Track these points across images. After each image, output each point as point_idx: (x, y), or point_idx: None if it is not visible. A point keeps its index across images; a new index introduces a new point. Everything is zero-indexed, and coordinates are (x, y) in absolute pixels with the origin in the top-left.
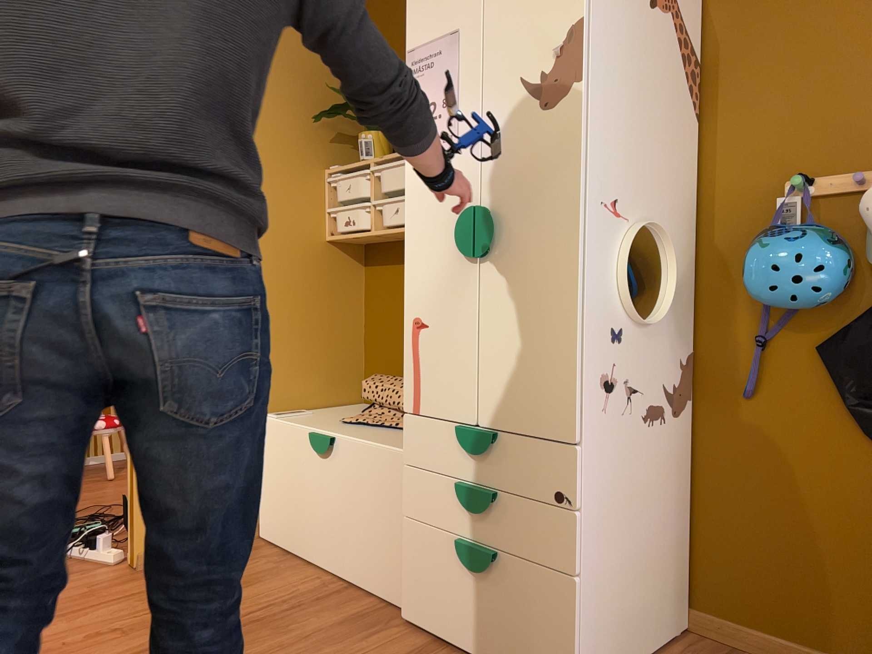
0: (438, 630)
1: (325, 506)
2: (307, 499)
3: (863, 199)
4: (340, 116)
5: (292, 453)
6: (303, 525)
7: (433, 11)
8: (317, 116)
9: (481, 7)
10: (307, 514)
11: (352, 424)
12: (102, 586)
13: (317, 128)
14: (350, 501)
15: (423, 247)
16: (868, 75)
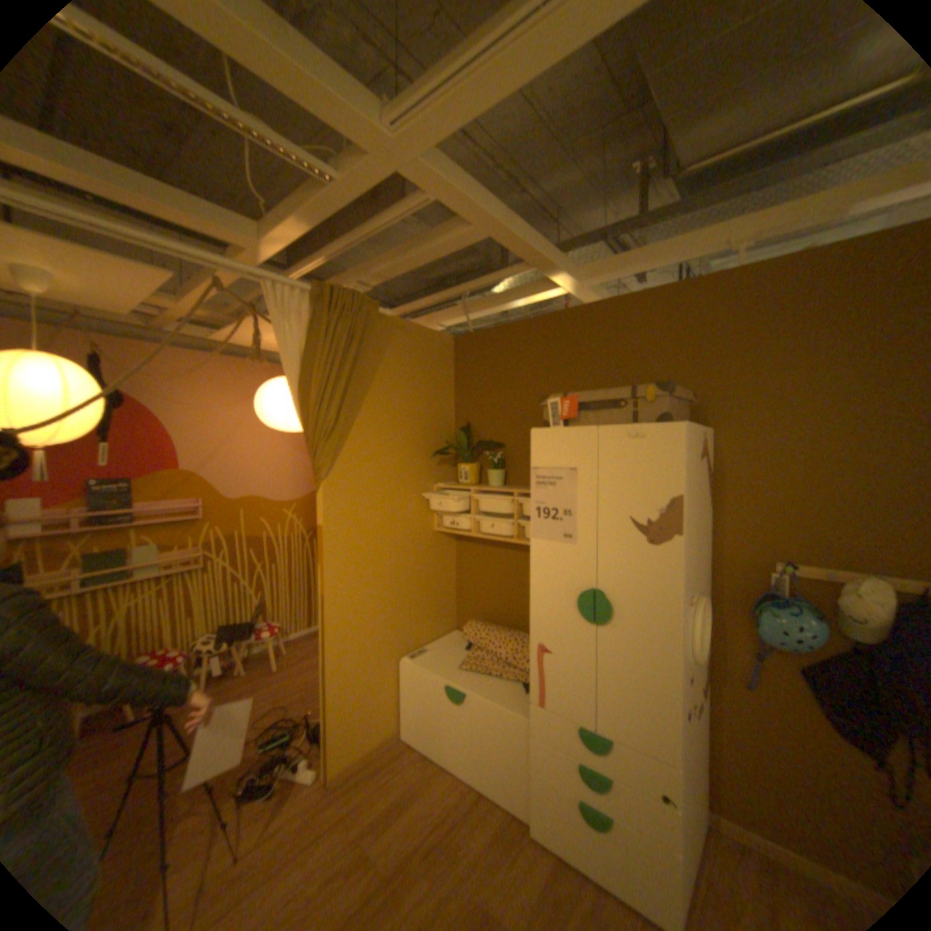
0: (562, 854)
1: (459, 737)
2: (443, 728)
3: (841, 595)
4: (447, 455)
5: (429, 694)
6: (439, 743)
7: (553, 448)
8: (429, 450)
9: (596, 460)
10: (443, 737)
11: (469, 672)
12: (312, 815)
13: (429, 458)
14: (480, 740)
15: (546, 600)
16: (836, 510)
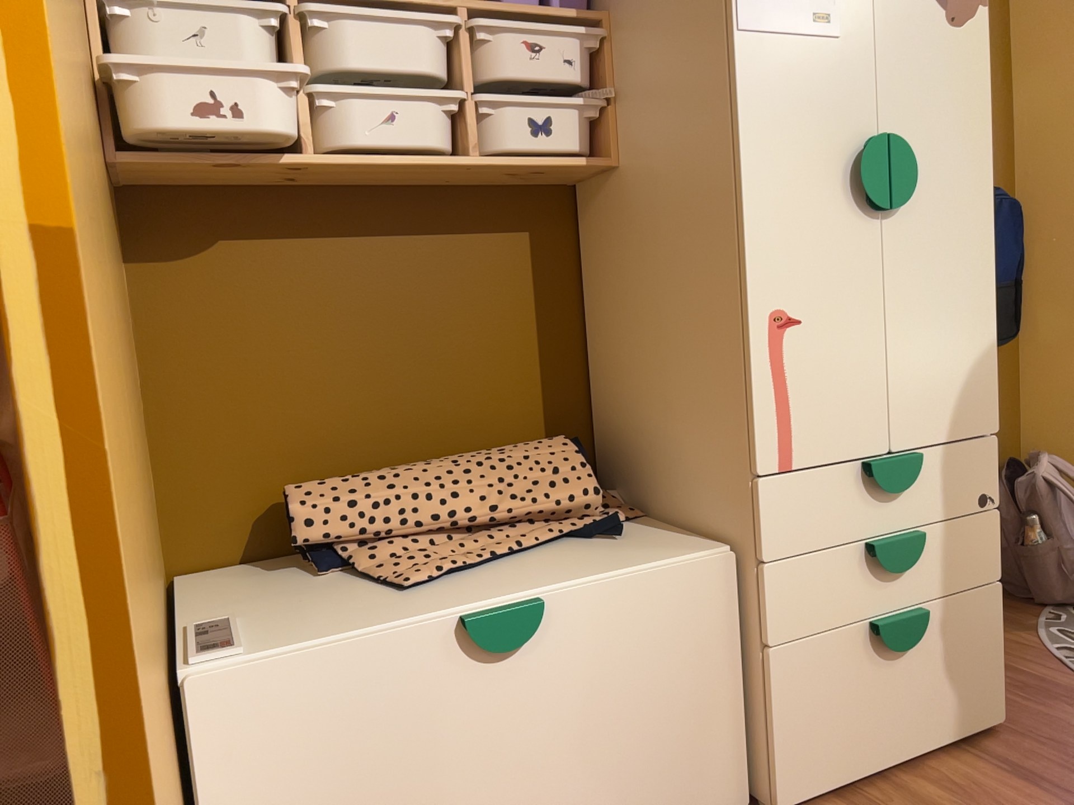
0: (845, 774)
1: (522, 760)
2: (455, 782)
3: None
4: None
5: (376, 707)
6: None
7: None
8: None
9: None
10: None
11: (444, 580)
12: None
13: None
14: (600, 705)
15: (783, 192)
16: None
